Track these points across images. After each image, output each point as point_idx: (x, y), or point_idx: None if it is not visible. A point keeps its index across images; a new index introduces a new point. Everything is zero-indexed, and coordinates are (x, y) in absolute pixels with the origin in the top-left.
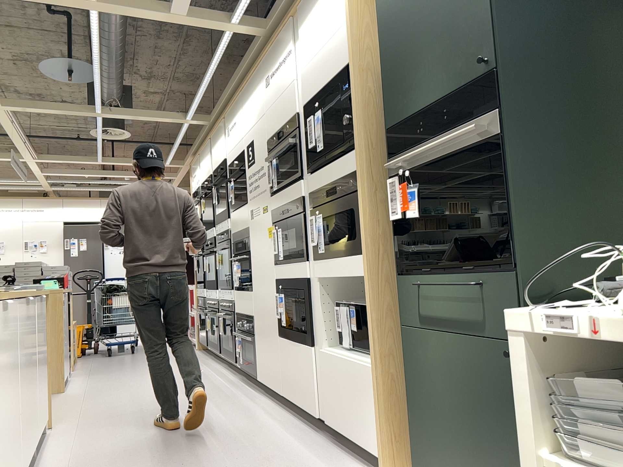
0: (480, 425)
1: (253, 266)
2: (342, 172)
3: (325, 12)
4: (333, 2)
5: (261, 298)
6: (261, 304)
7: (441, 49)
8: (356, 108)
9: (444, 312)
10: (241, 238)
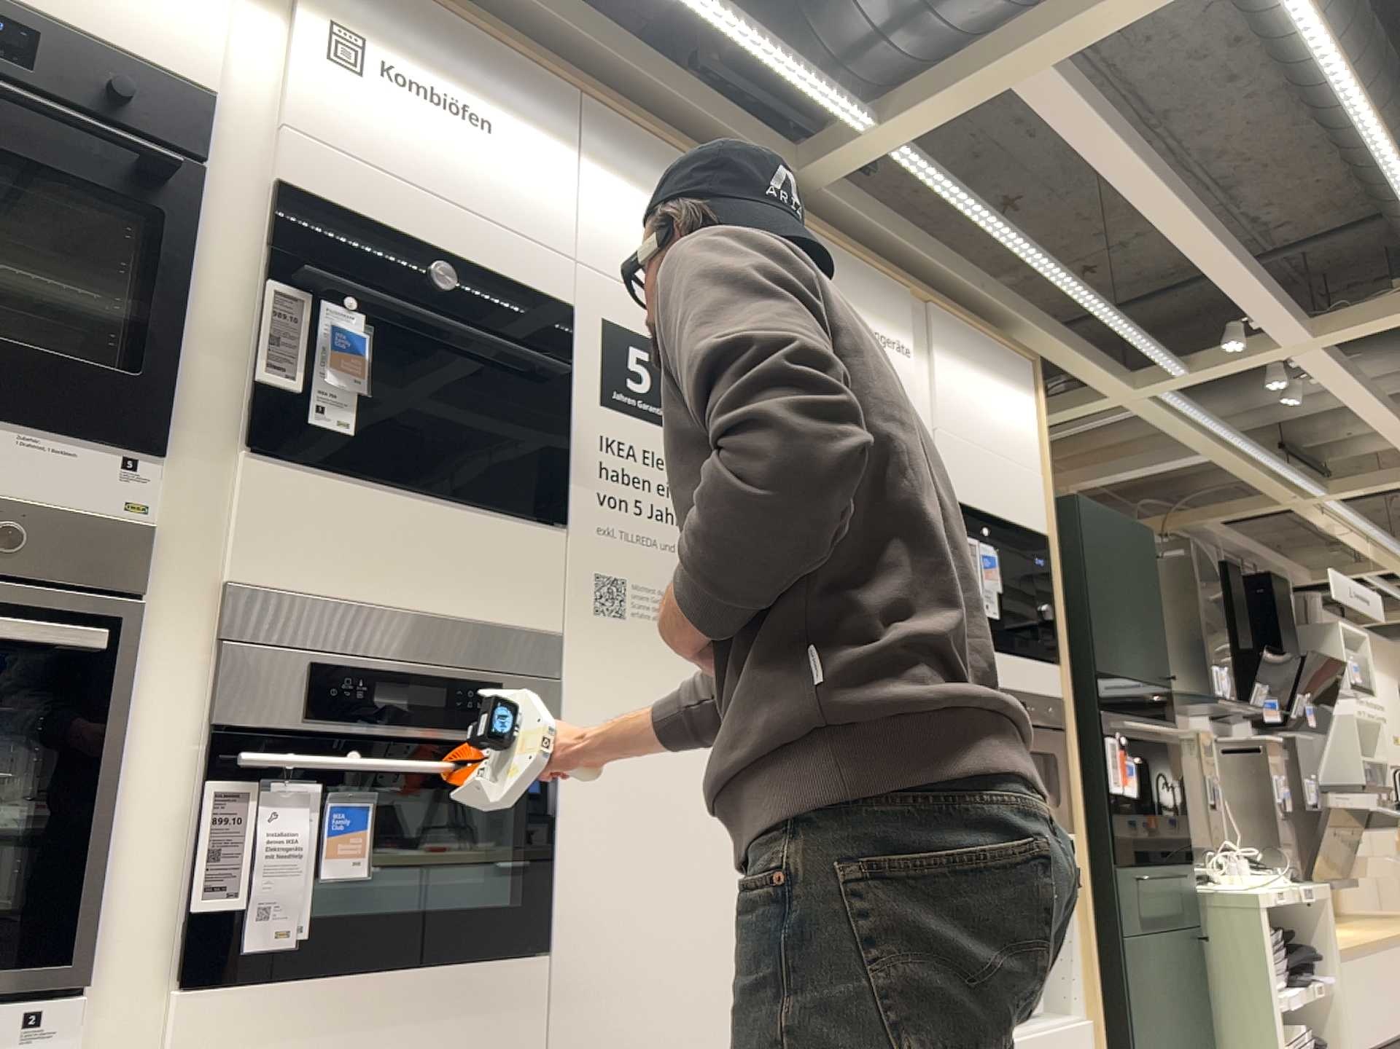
0: (1181, 1025)
1: (588, 826)
2: (1030, 683)
3: (999, 406)
4: (1015, 415)
5: (653, 971)
6: (653, 1002)
7: (1136, 632)
8: (1057, 607)
9: (1154, 908)
10: (440, 662)
